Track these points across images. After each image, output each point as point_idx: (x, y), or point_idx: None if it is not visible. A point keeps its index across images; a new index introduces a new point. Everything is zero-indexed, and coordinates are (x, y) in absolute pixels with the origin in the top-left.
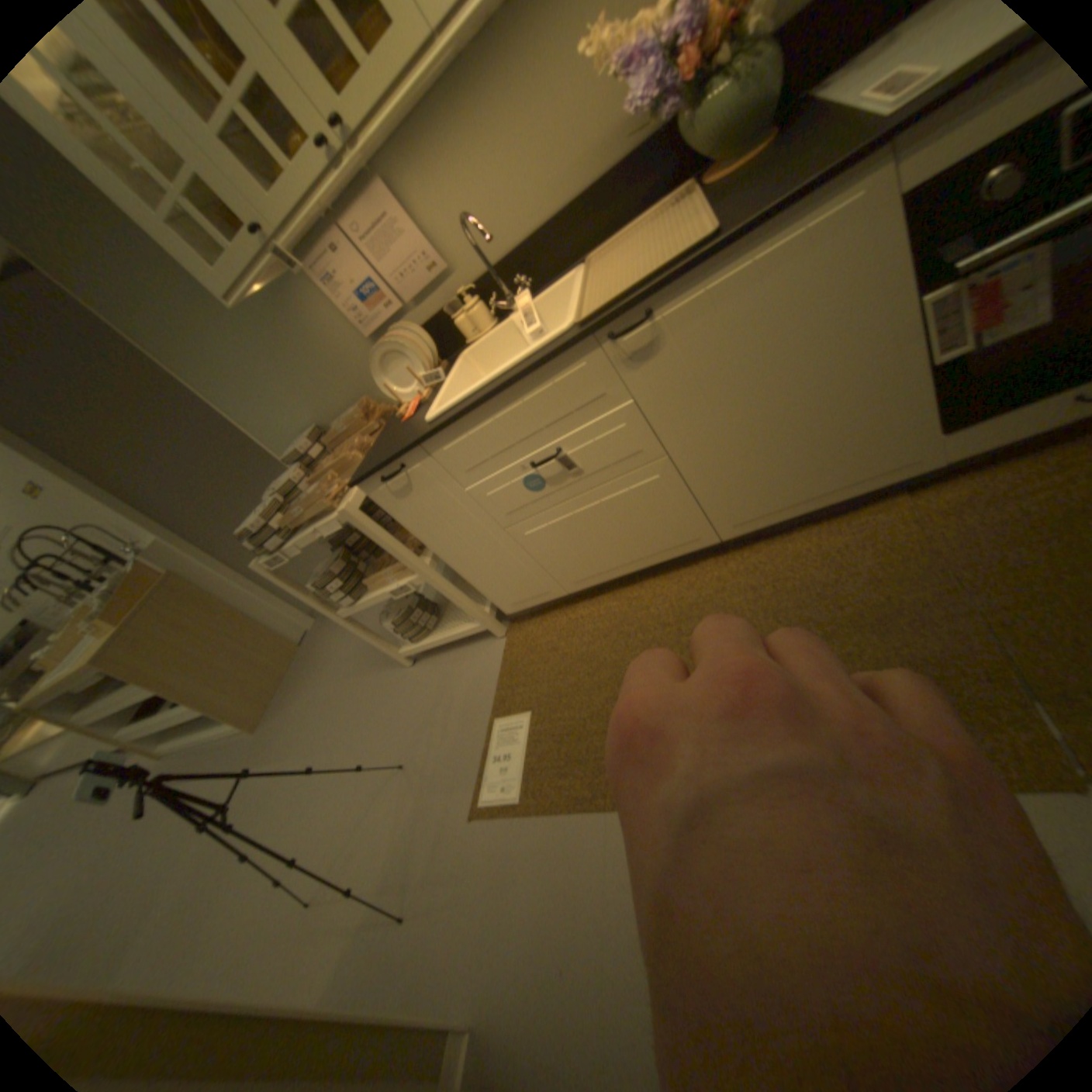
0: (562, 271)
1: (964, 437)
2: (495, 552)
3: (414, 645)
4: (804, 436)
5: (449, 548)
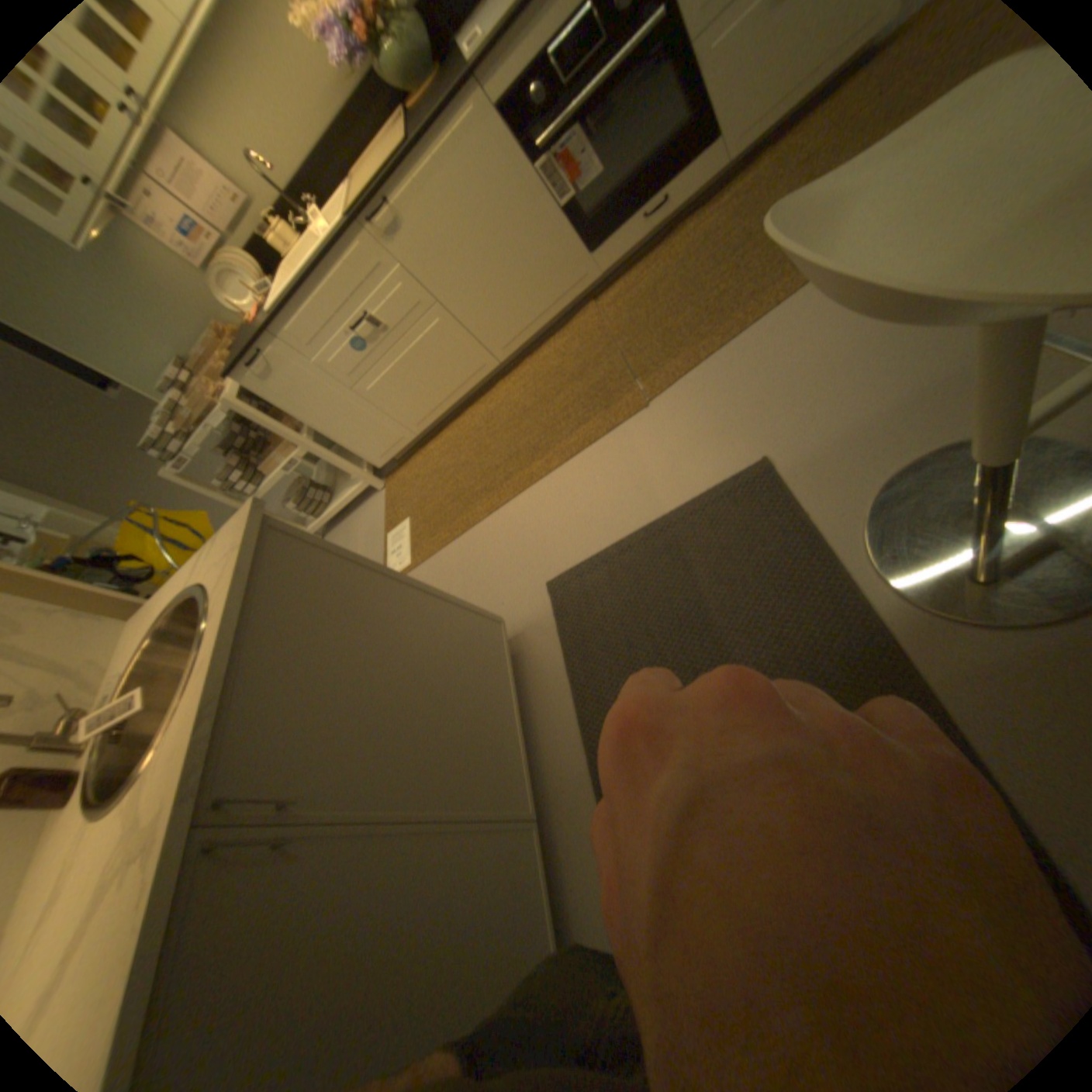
0: (336, 186)
1: (602, 250)
2: (352, 411)
3: (318, 520)
4: (514, 268)
5: (316, 417)
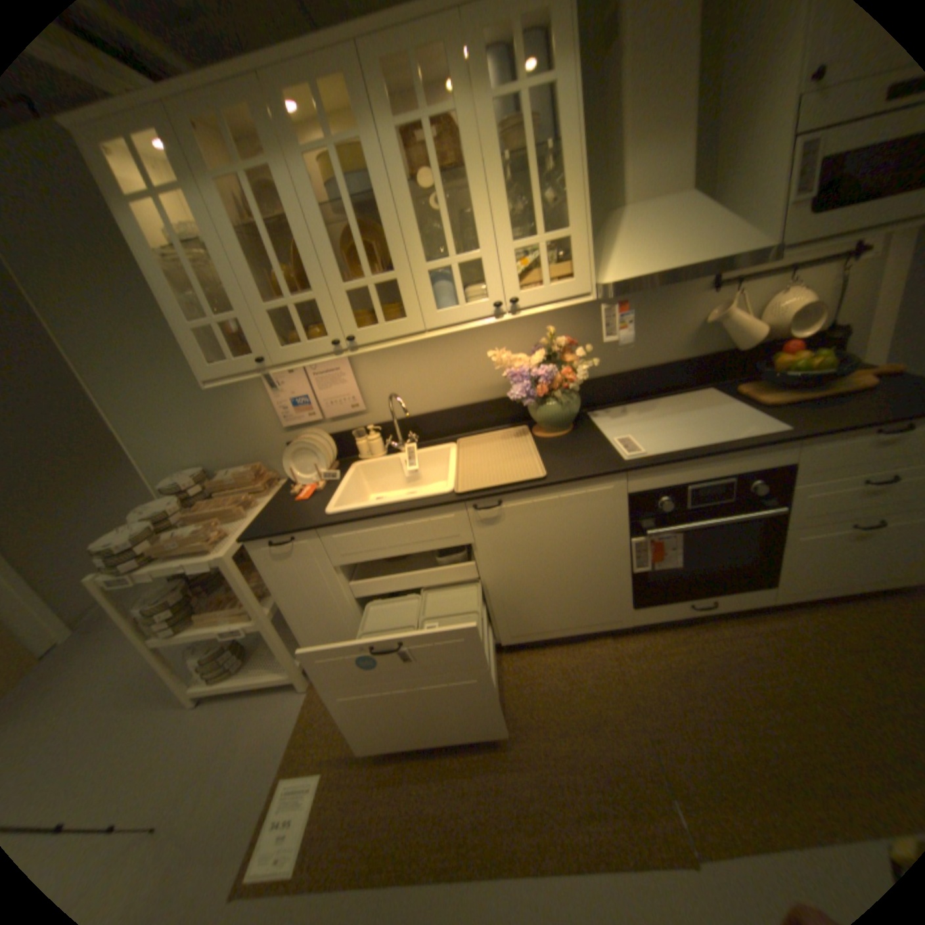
0: (437, 438)
1: (642, 613)
2: (331, 619)
3: (205, 688)
4: (564, 591)
5: (293, 607)
